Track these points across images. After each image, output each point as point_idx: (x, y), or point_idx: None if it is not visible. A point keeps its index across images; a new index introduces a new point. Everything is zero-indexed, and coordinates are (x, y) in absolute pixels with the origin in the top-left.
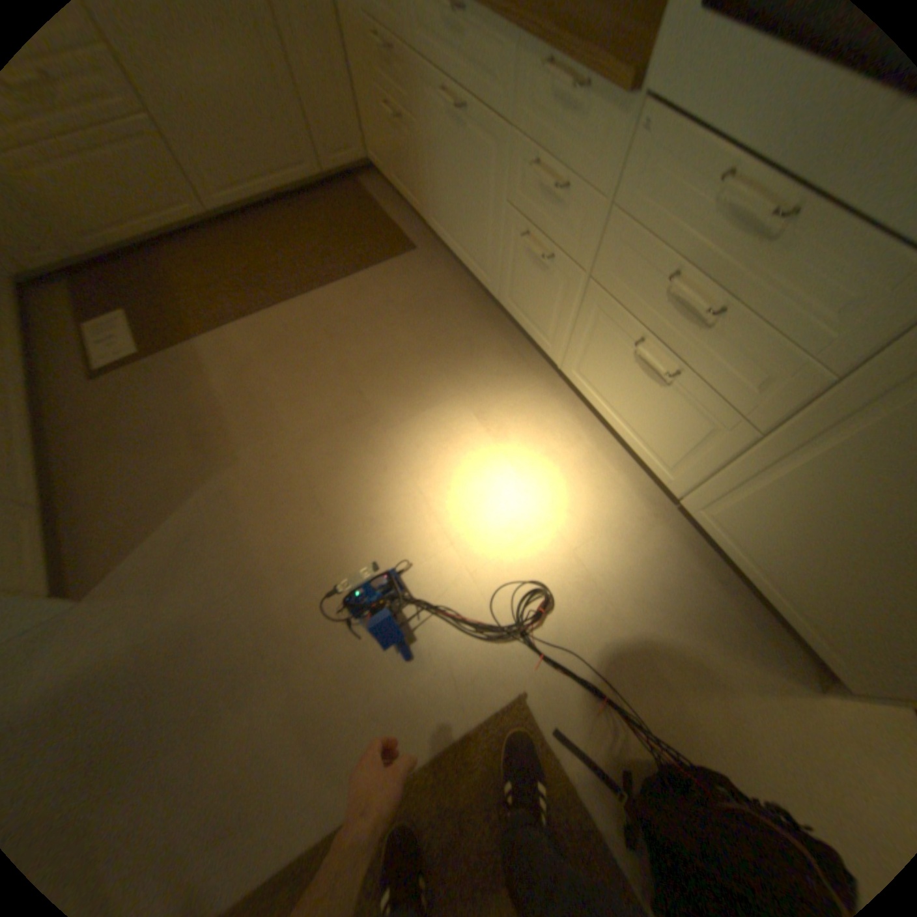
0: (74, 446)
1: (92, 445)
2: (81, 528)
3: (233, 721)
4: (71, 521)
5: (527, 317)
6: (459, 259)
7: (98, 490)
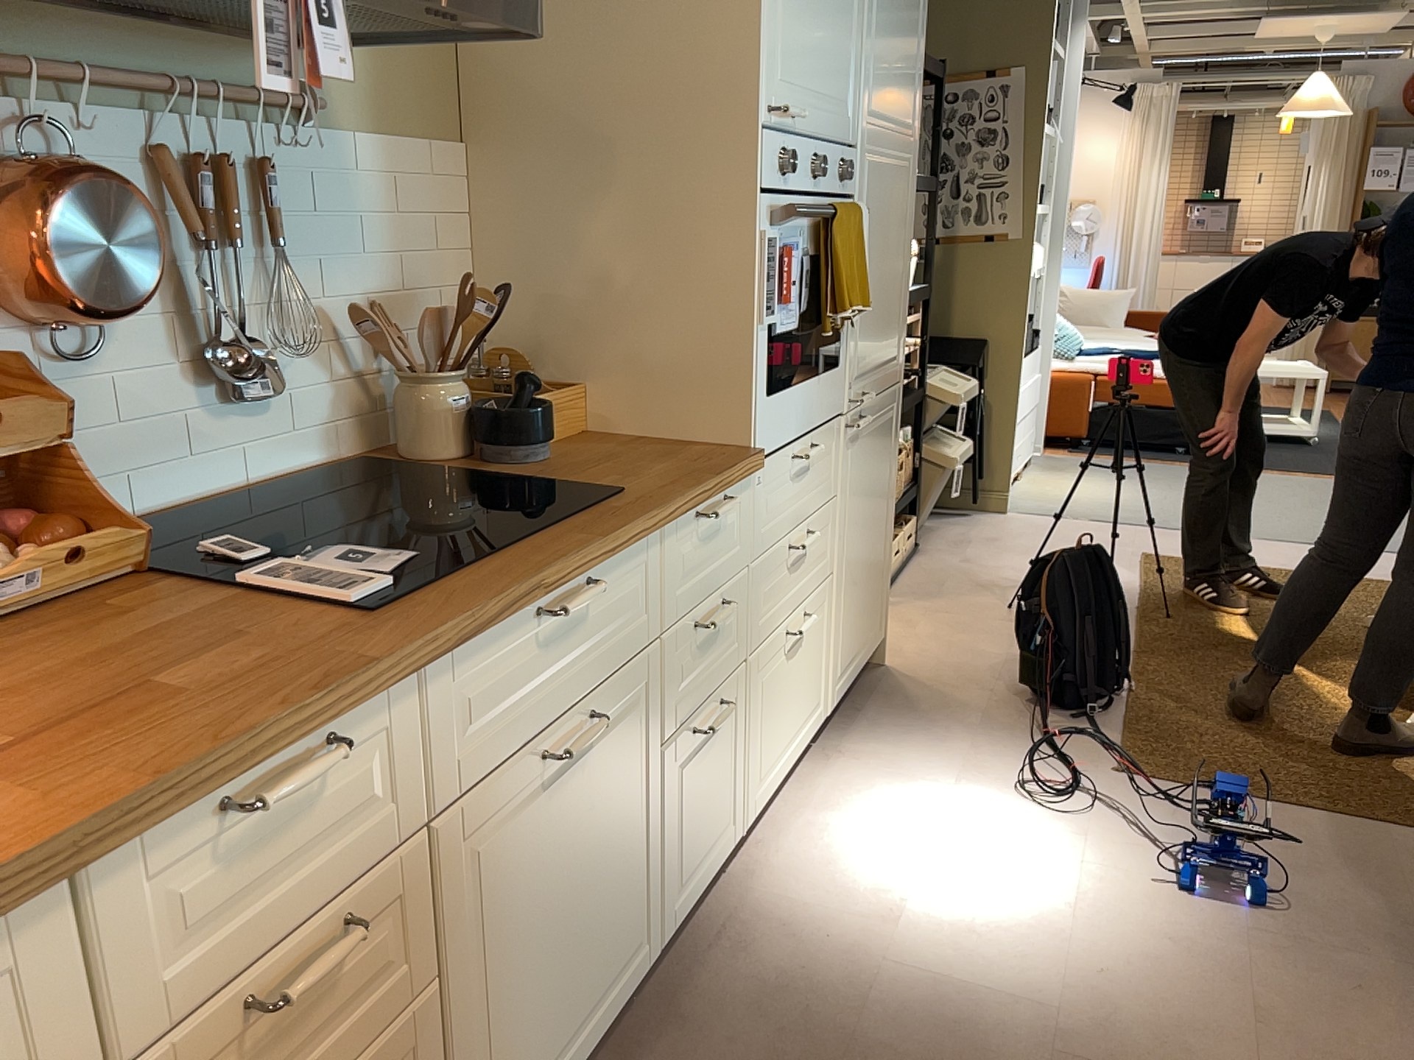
0: None
1: None
2: None
3: None
4: None
5: (701, 859)
6: None
7: None
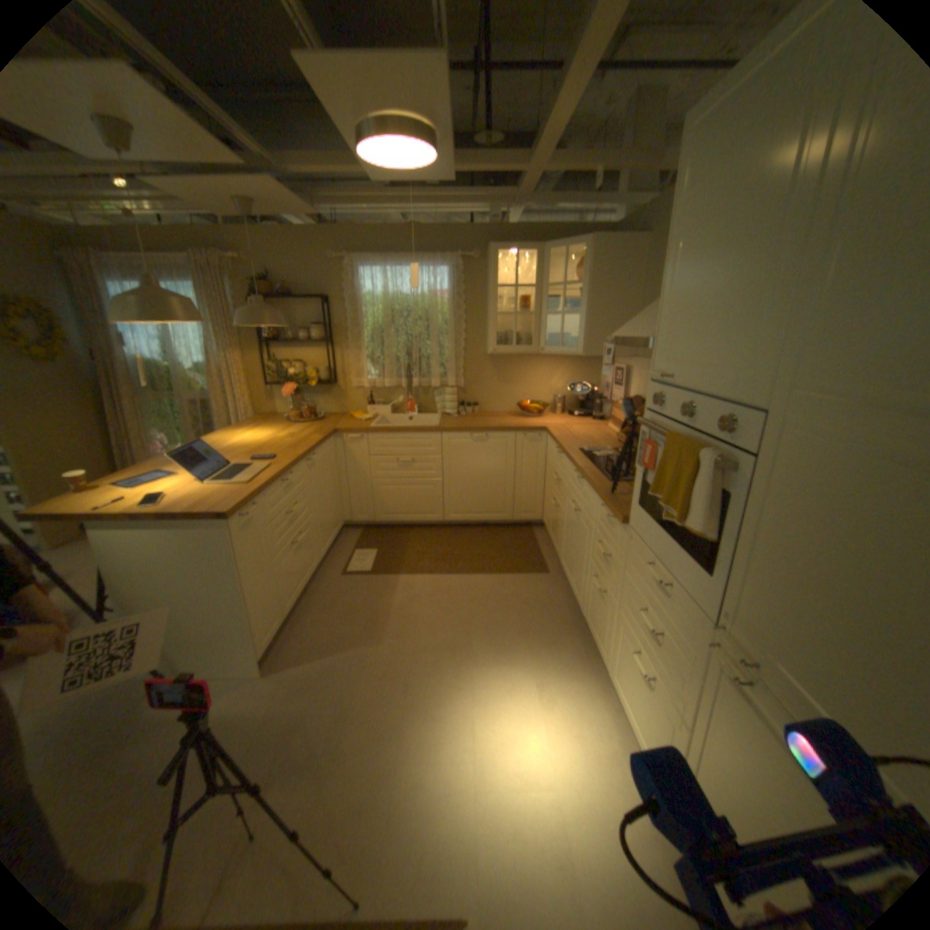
0: (311, 602)
1: (319, 605)
2: (286, 642)
3: (274, 798)
4: (284, 636)
5: (595, 633)
6: (570, 587)
7: (306, 627)
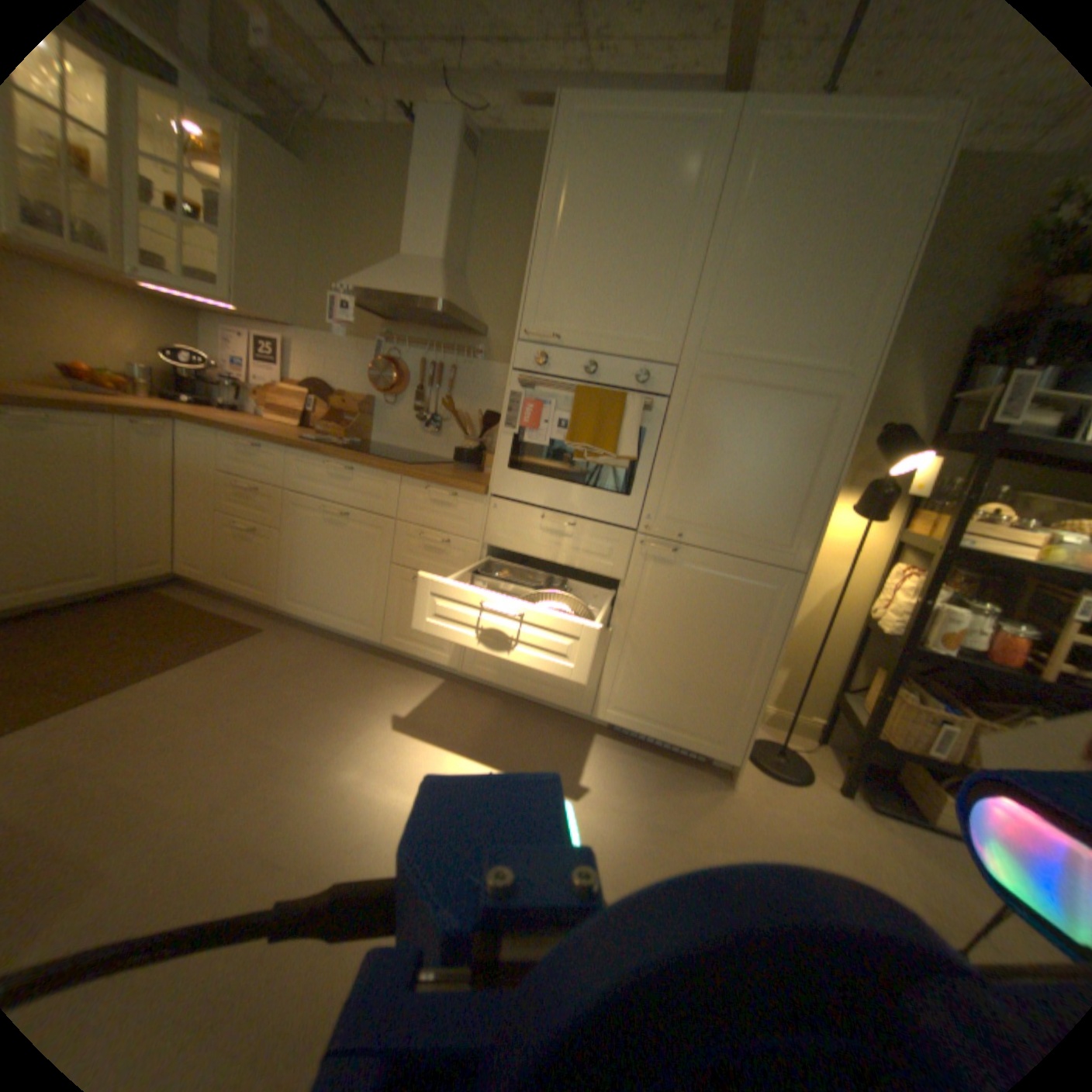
0: None
1: None
2: None
3: None
4: None
5: (417, 644)
6: (324, 626)
7: None
